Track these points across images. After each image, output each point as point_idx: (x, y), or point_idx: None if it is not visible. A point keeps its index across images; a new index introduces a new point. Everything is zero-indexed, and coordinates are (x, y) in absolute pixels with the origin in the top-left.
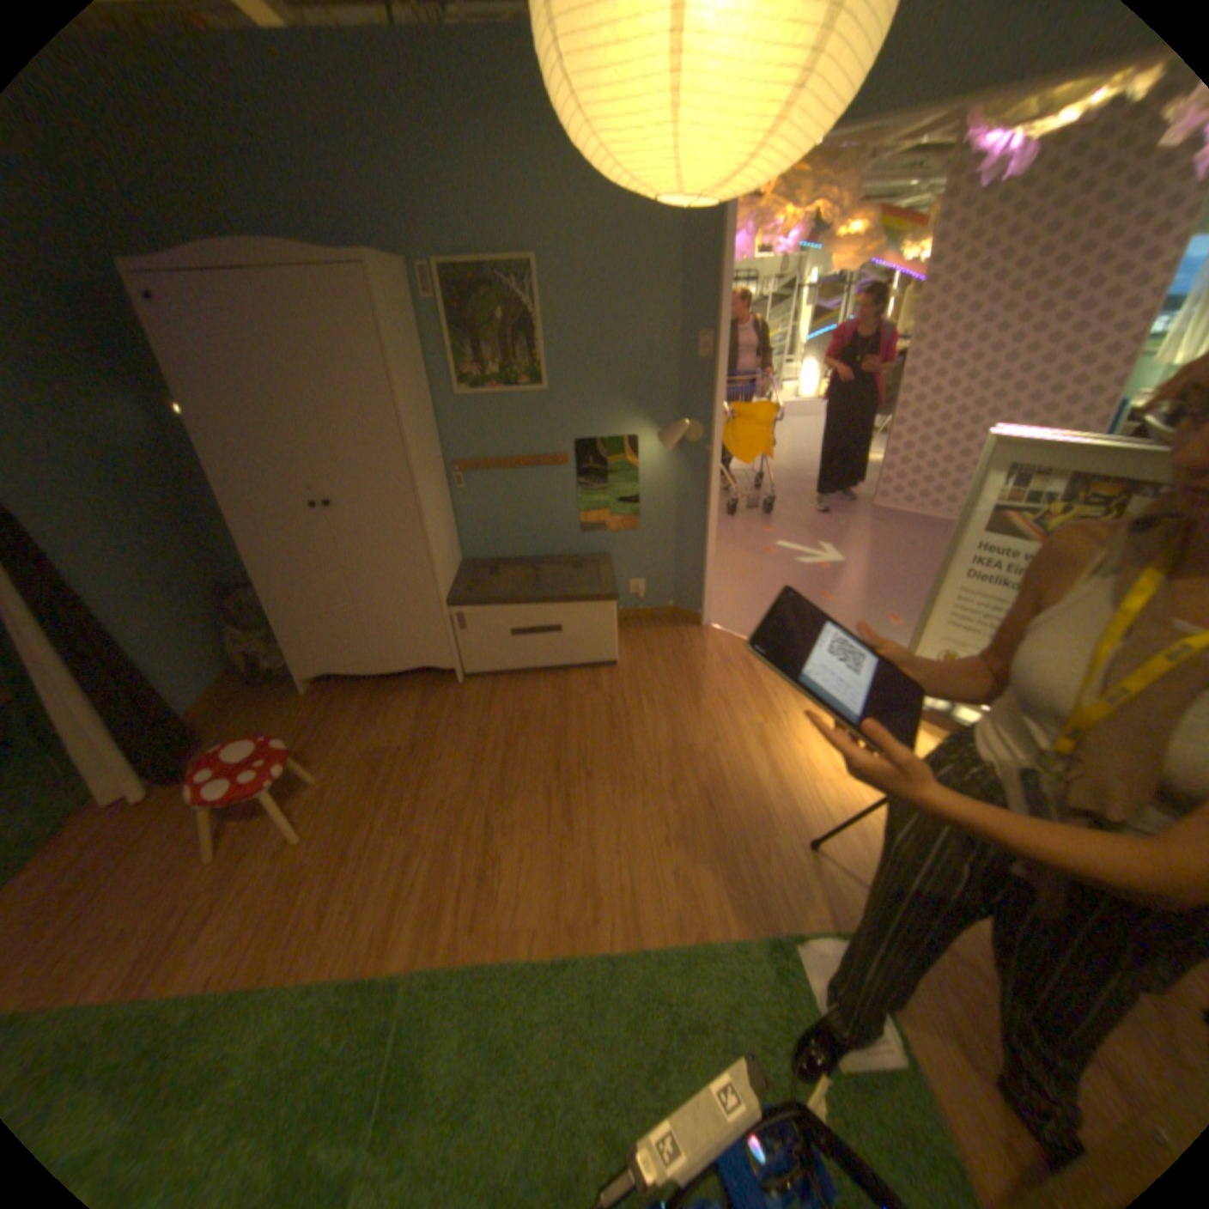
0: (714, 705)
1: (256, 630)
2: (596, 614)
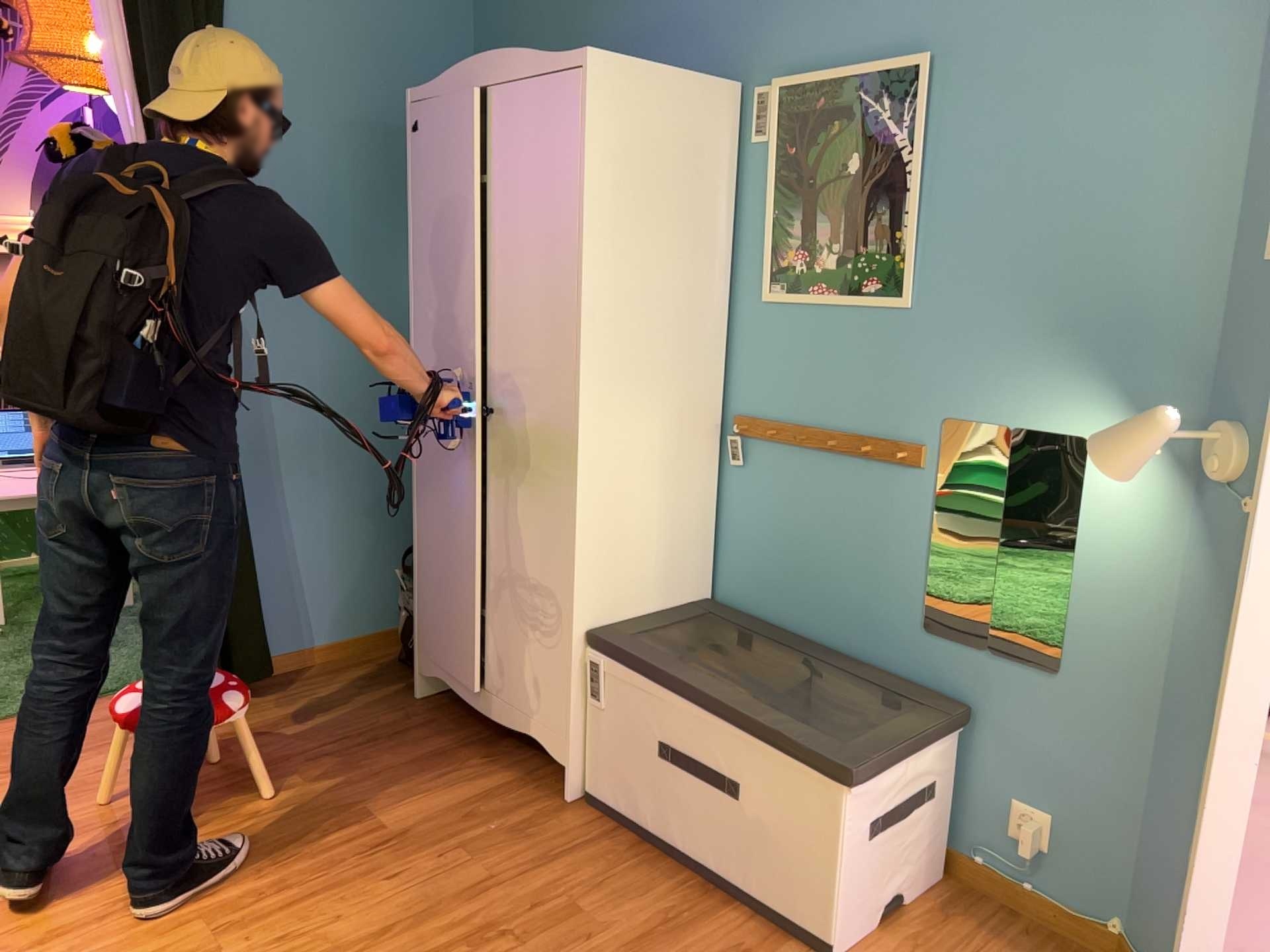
0: None
1: (412, 576)
2: (807, 800)
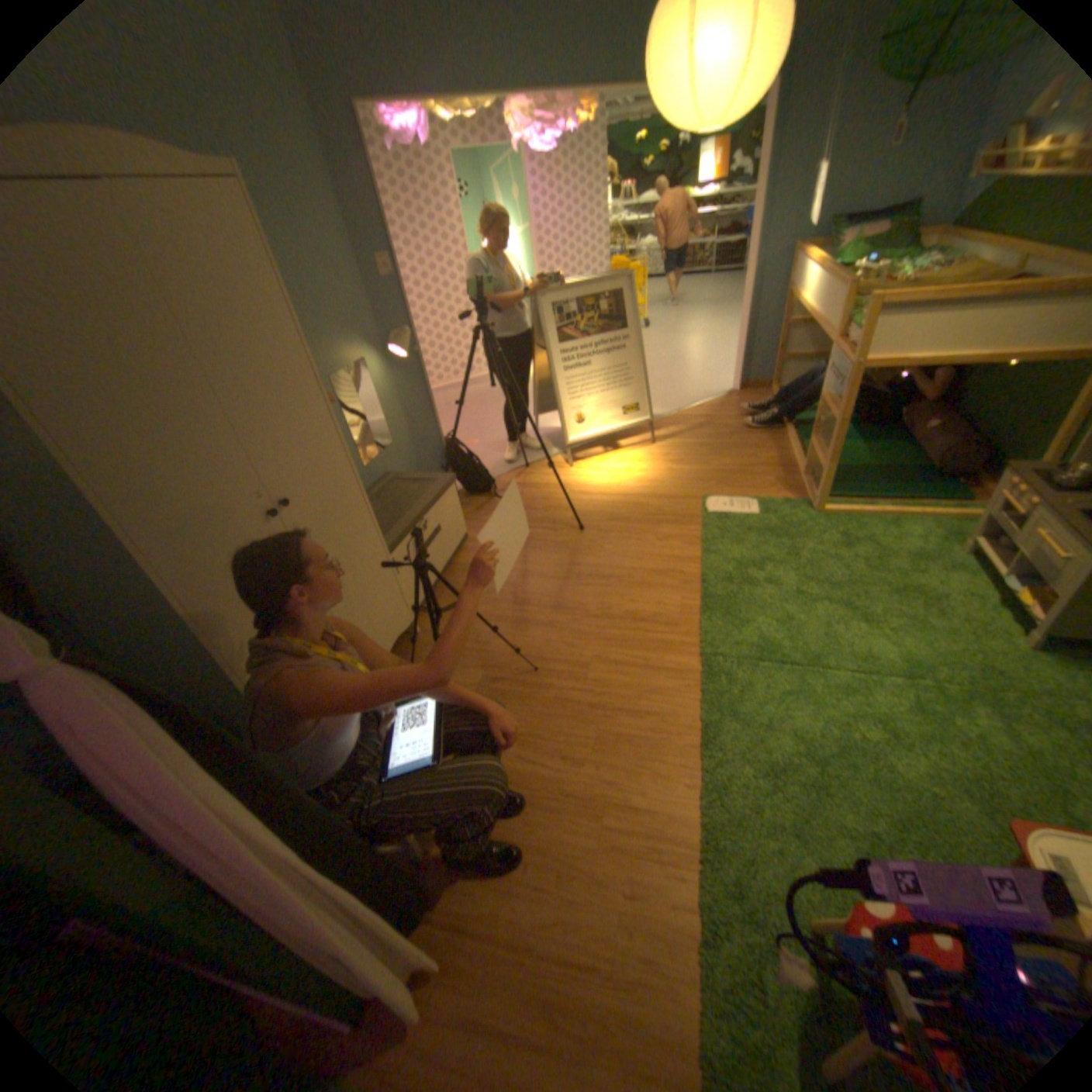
0: (541, 504)
1: None
2: (450, 503)
